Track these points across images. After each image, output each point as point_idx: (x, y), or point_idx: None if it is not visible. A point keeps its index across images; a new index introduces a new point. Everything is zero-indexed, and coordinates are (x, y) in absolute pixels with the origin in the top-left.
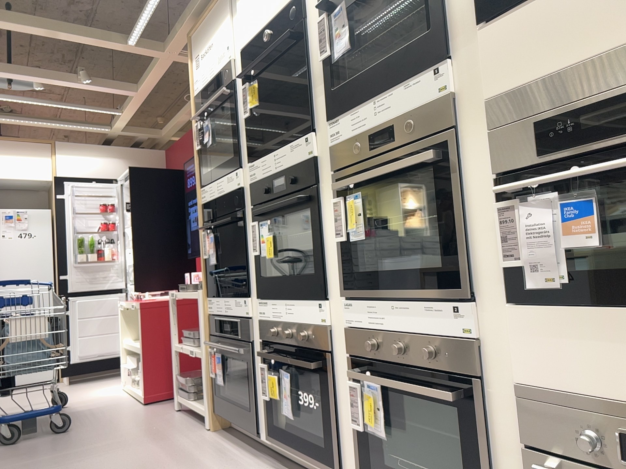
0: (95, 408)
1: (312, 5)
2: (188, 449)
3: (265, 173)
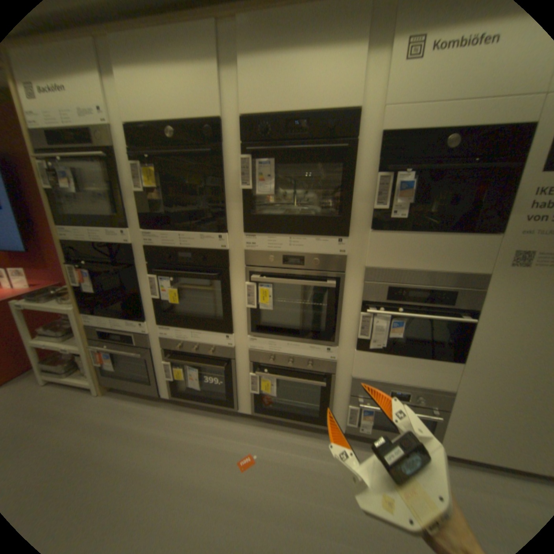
0: None
1: (231, 137)
2: (96, 421)
3: (167, 245)
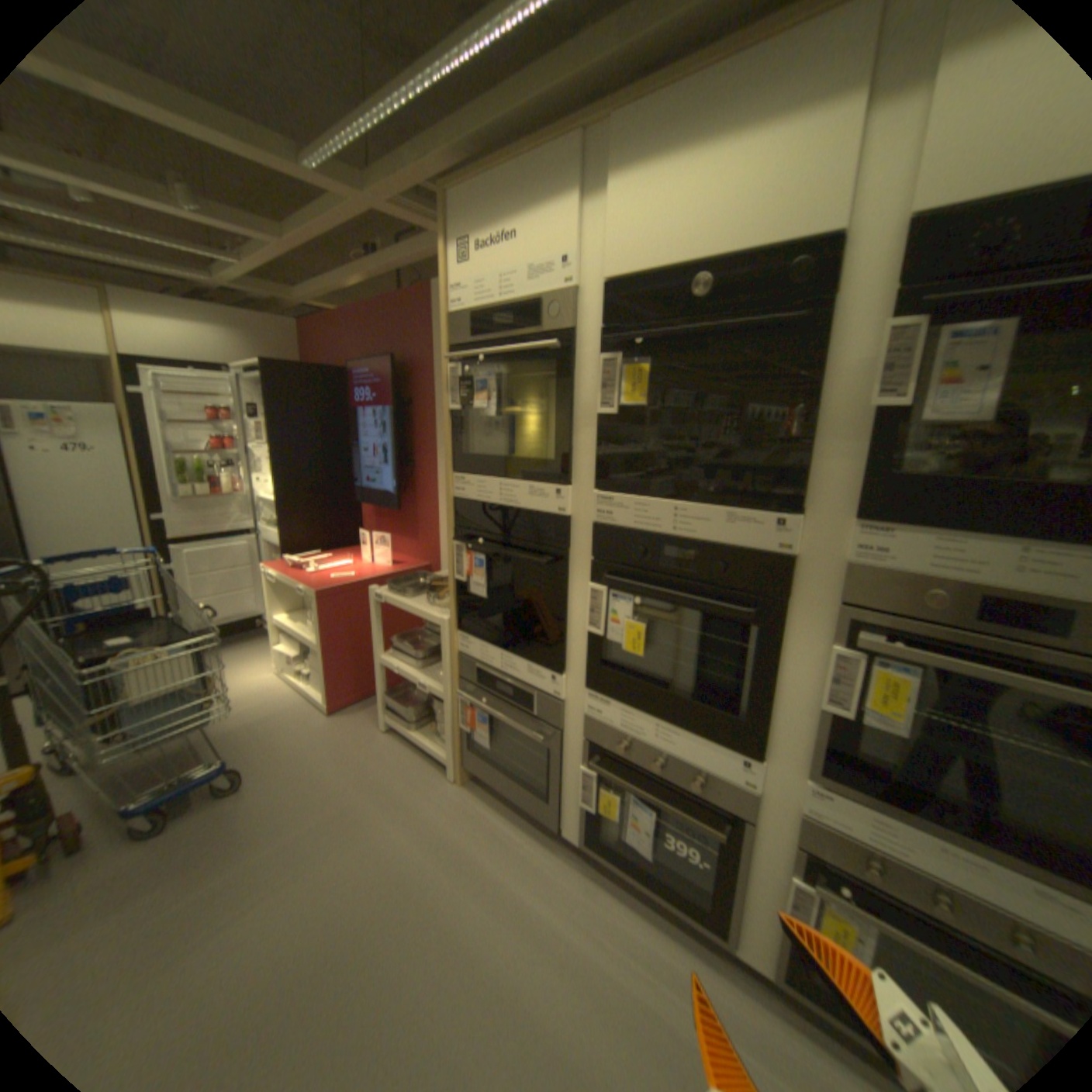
0: (255, 725)
1: (869, 271)
2: (448, 834)
3: (644, 526)
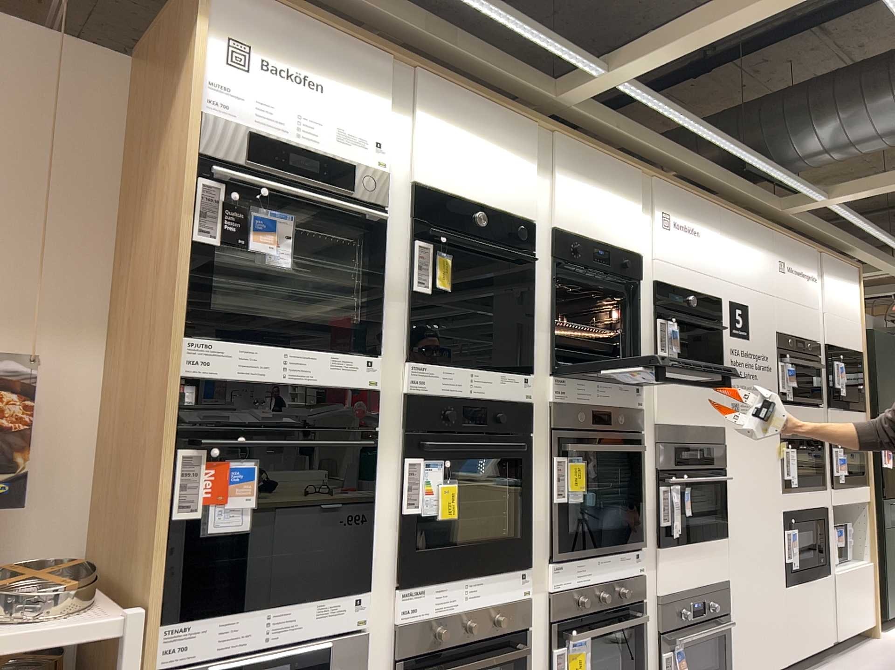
0: None
1: (538, 250)
2: None
3: (450, 390)
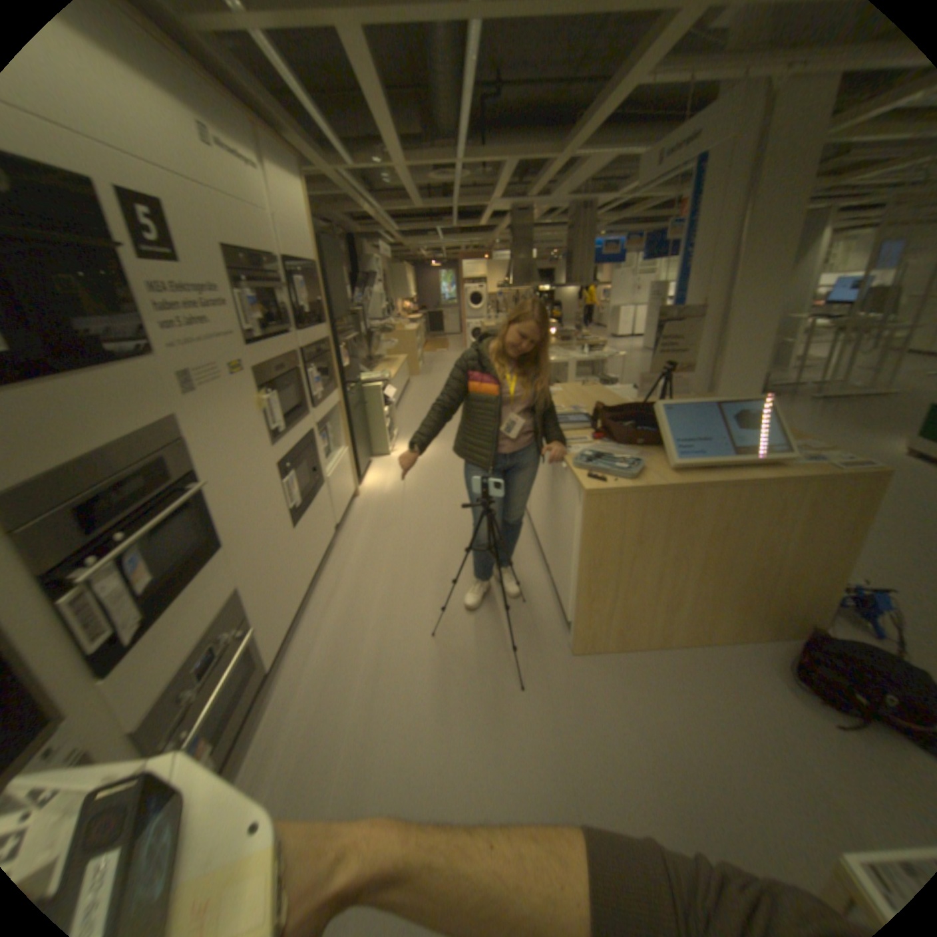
0: None
1: None
2: None
3: None
